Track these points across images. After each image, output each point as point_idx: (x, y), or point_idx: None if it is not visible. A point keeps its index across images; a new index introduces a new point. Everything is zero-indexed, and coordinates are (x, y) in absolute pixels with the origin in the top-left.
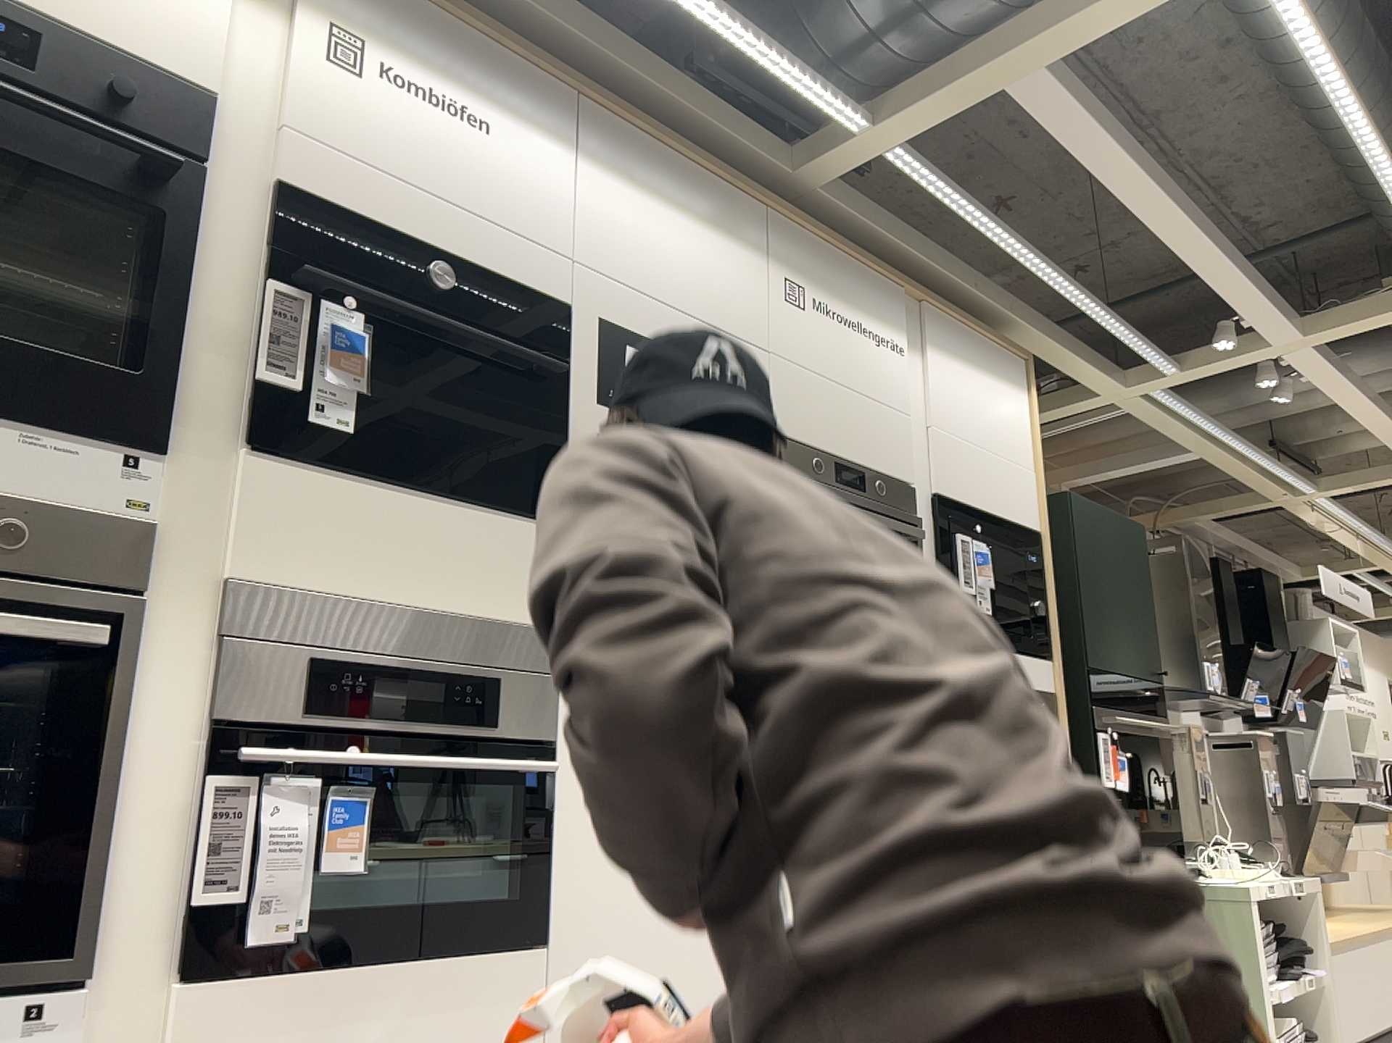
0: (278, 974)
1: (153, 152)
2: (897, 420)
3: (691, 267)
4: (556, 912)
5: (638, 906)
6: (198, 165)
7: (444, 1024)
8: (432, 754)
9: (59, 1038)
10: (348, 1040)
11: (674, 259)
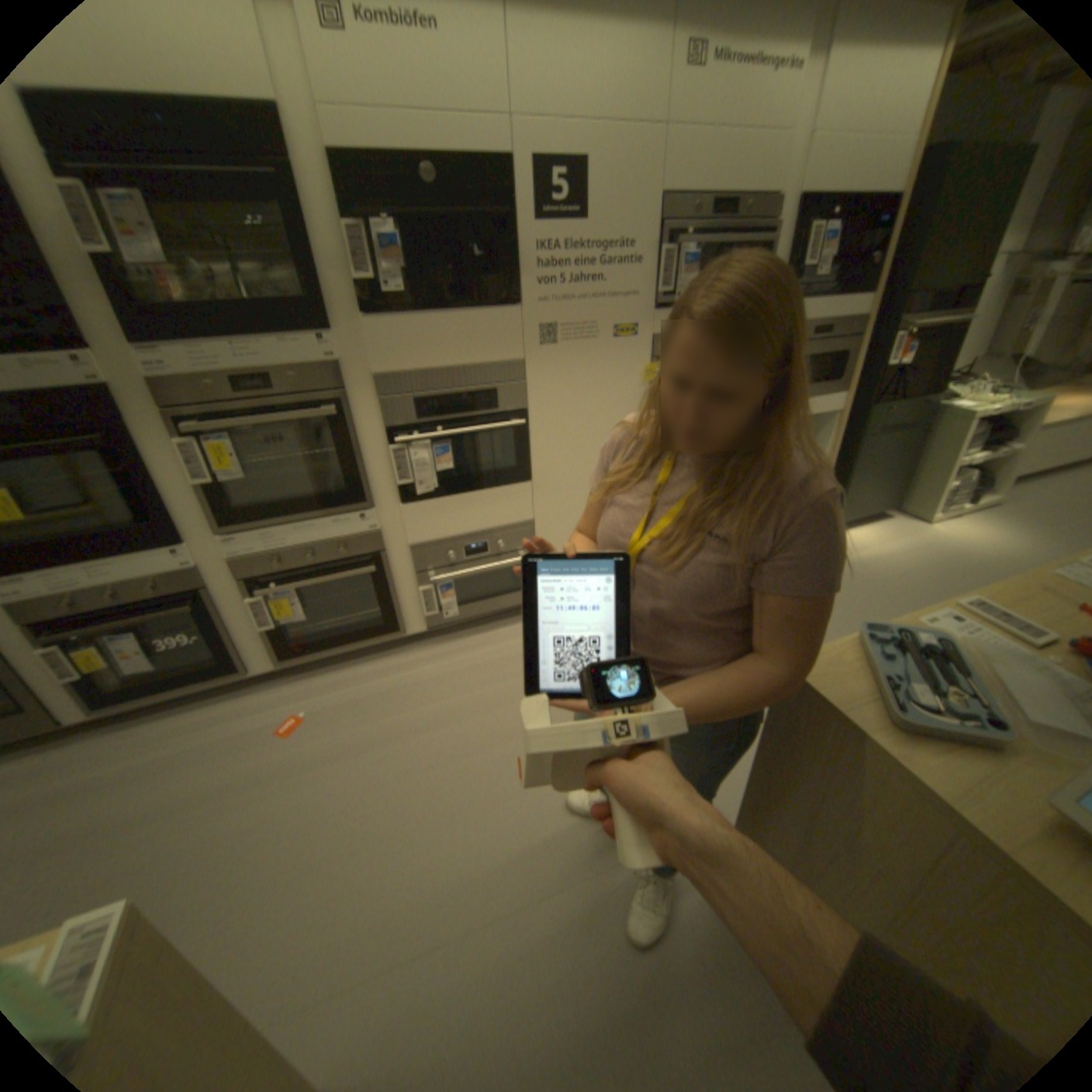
0: (431, 499)
1: (257, 177)
2: (777, 142)
3: (600, 77)
4: (532, 470)
5: (569, 464)
6: (283, 162)
7: (492, 508)
8: (471, 424)
9: (371, 520)
10: (458, 514)
11: (585, 75)
